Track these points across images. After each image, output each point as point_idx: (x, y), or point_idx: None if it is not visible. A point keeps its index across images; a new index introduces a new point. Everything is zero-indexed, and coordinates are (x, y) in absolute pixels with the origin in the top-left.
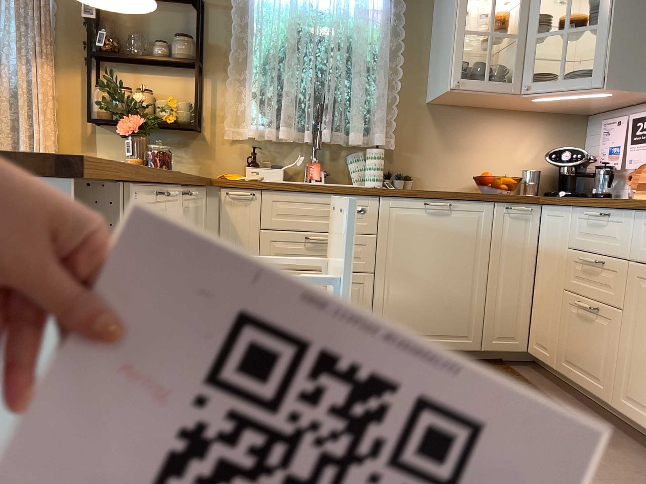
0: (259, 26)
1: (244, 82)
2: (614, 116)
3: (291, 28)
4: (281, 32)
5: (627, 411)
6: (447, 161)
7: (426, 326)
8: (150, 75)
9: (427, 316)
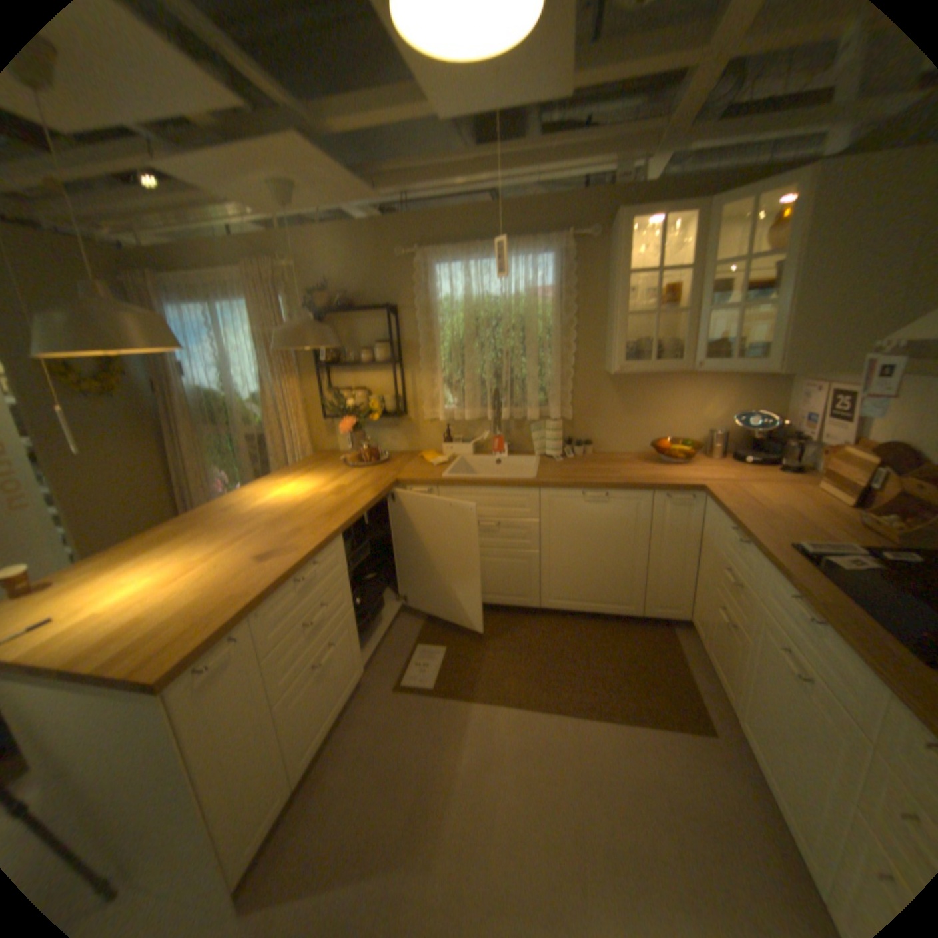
0: (439, 324)
1: (435, 371)
2: (819, 374)
3: (465, 323)
4: (460, 323)
5: (748, 735)
6: (628, 425)
7: (588, 595)
8: (362, 374)
9: (588, 587)
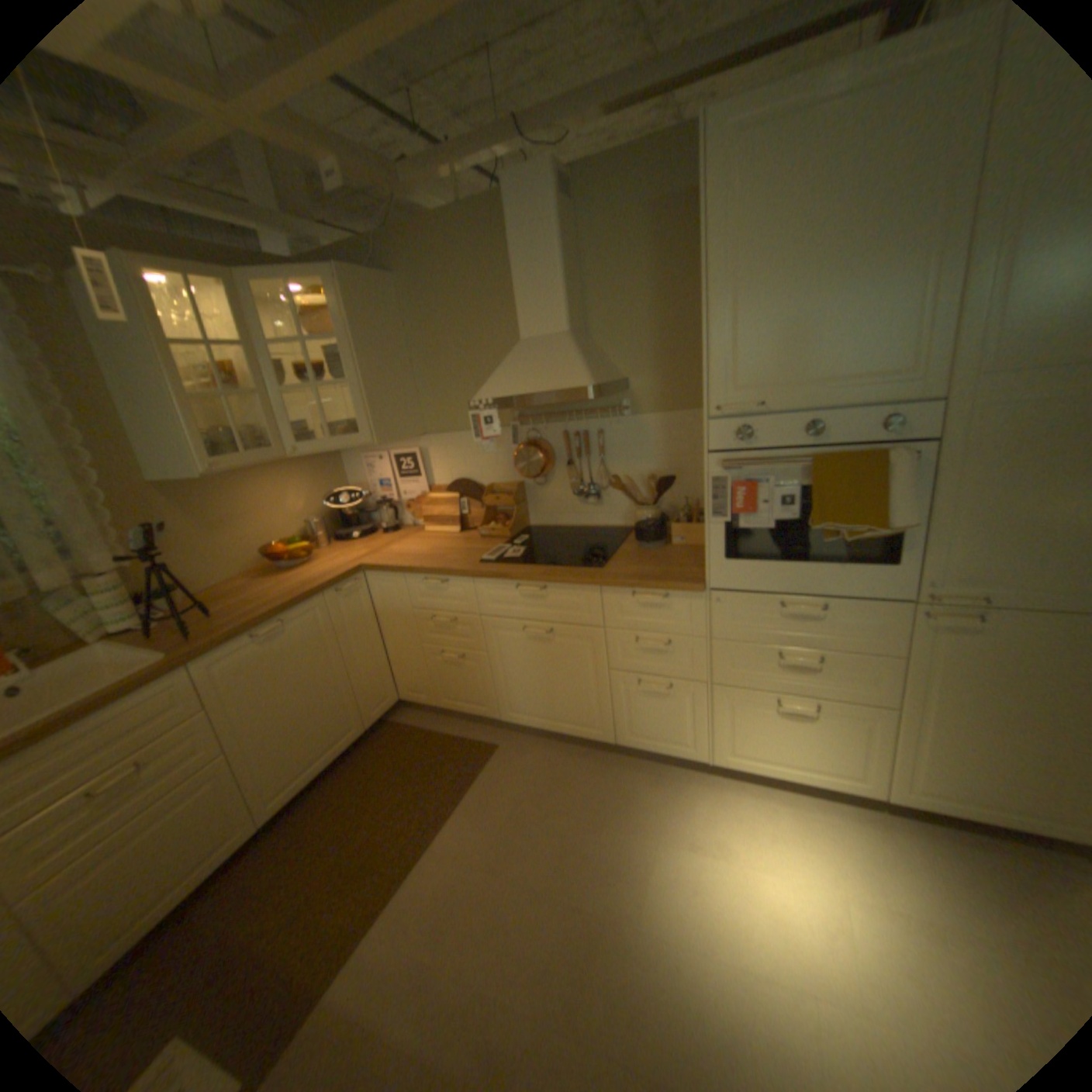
0: None
1: None
2: (367, 447)
3: None
4: None
5: (515, 719)
6: (212, 546)
7: (308, 756)
8: None
9: (305, 747)
